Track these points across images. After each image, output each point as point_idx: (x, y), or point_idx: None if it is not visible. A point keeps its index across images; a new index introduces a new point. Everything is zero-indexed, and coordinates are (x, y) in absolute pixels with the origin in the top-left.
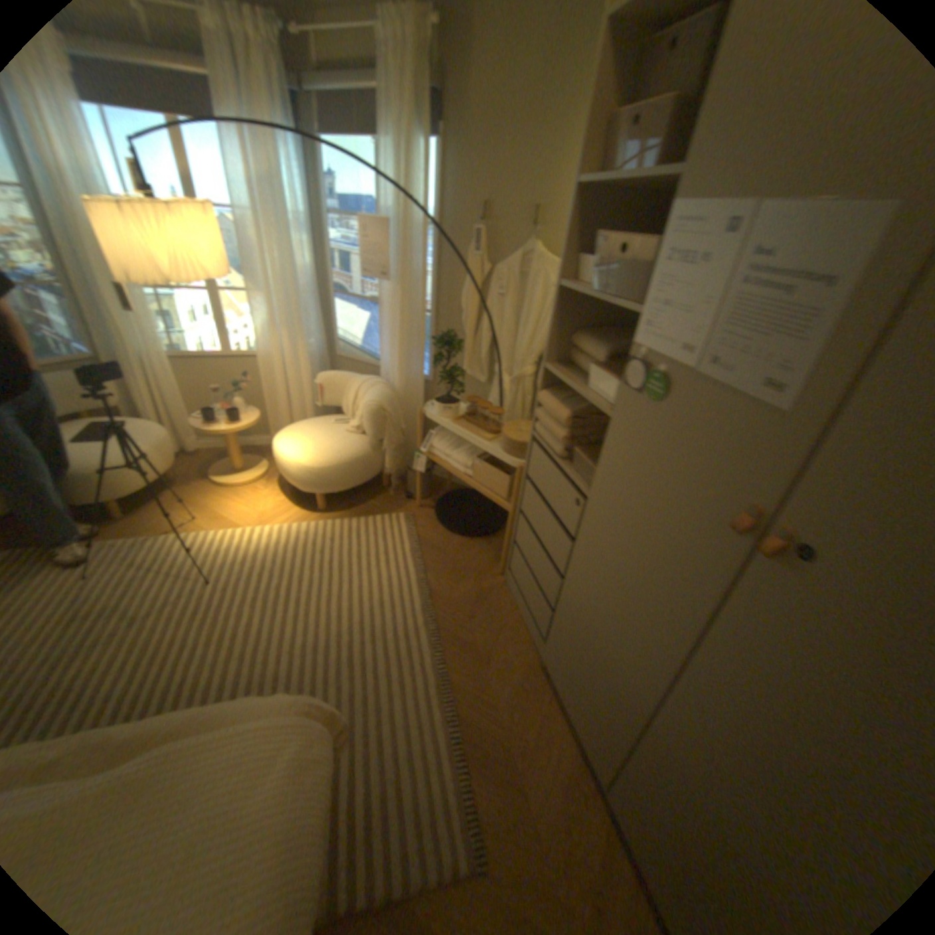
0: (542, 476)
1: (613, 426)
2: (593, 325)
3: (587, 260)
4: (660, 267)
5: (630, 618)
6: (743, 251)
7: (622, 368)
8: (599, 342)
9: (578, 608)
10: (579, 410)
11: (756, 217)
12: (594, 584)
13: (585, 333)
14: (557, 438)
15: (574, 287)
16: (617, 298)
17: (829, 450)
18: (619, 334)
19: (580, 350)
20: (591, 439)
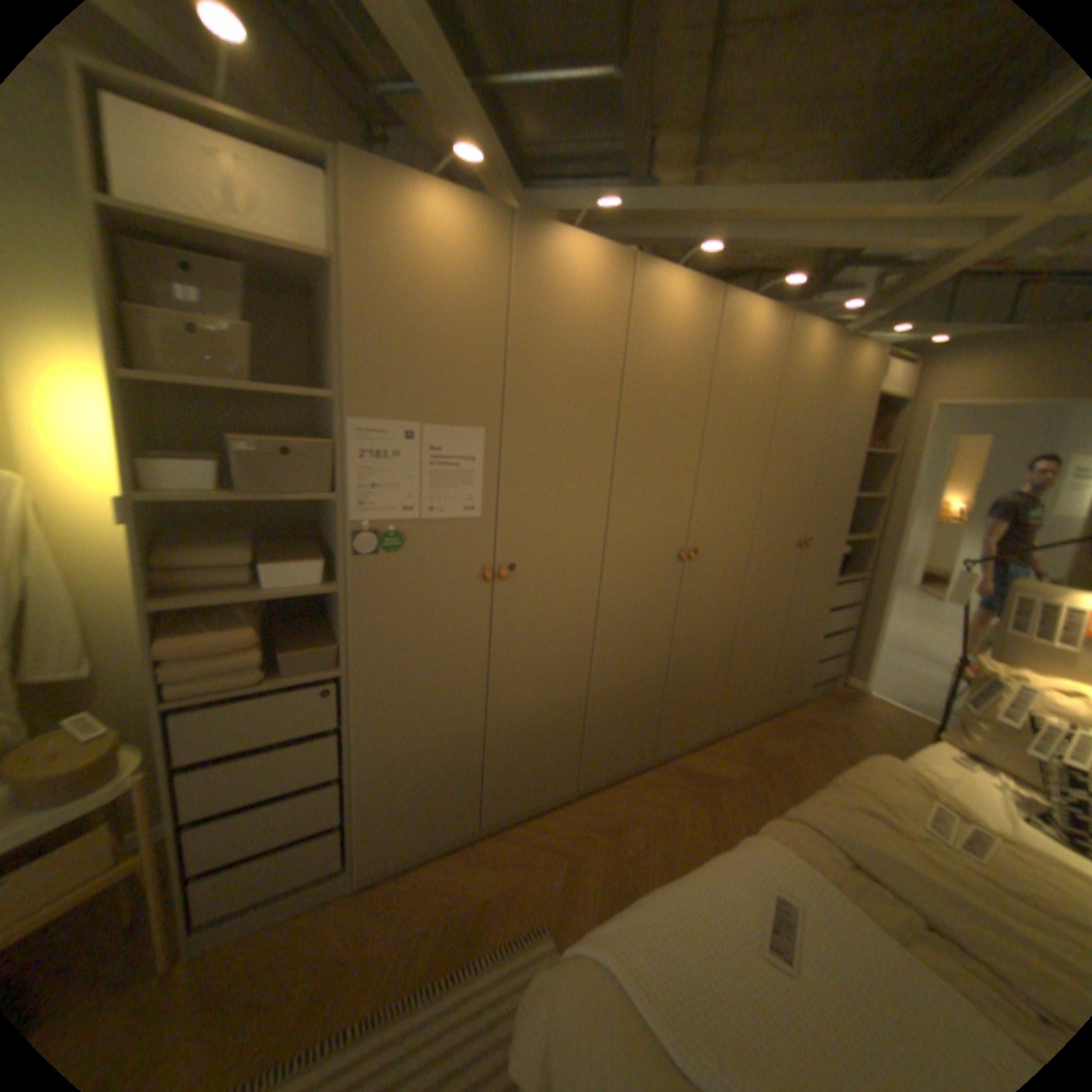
0: (231, 731)
1: (358, 593)
2: (155, 537)
3: (186, 465)
4: (356, 464)
5: (443, 700)
6: (424, 450)
7: (279, 557)
8: (219, 547)
9: (387, 763)
10: (246, 623)
11: (424, 434)
12: (396, 723)
13: (176, 547)
14: (246, 666)
15: (143, 499)
16: (296, 494)
17: (502, 525)
18: (202, 535)
19: (177, 568)
20: (262, 645)
